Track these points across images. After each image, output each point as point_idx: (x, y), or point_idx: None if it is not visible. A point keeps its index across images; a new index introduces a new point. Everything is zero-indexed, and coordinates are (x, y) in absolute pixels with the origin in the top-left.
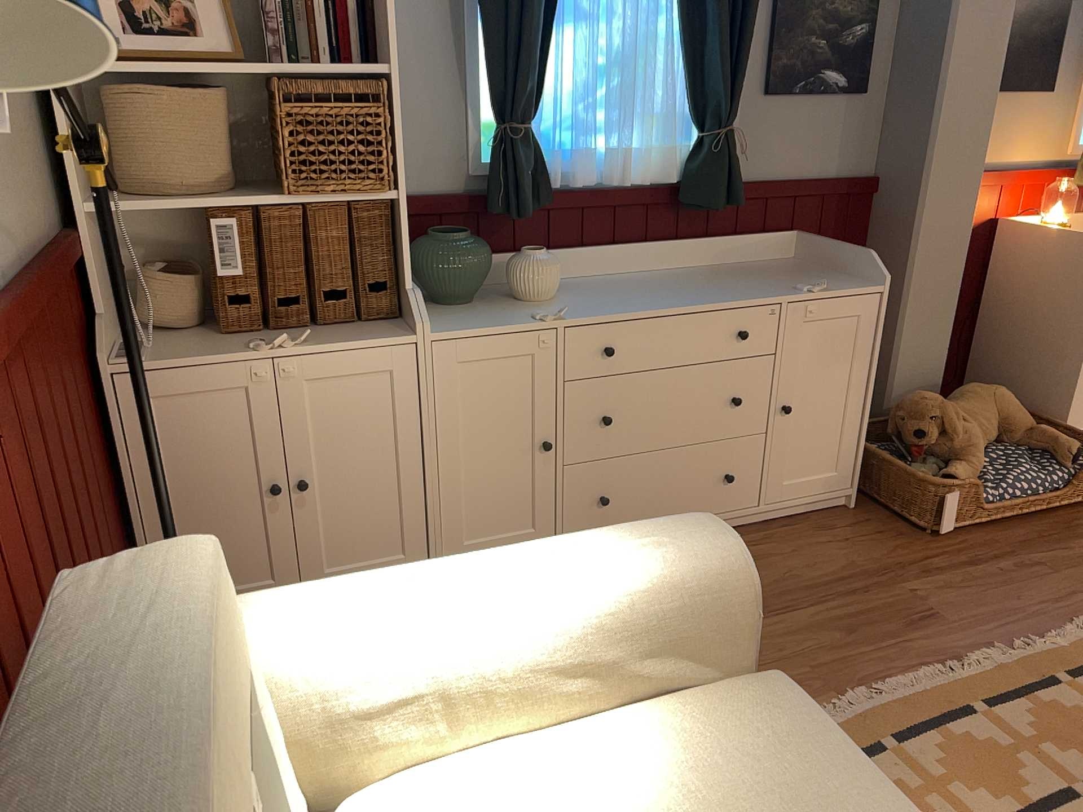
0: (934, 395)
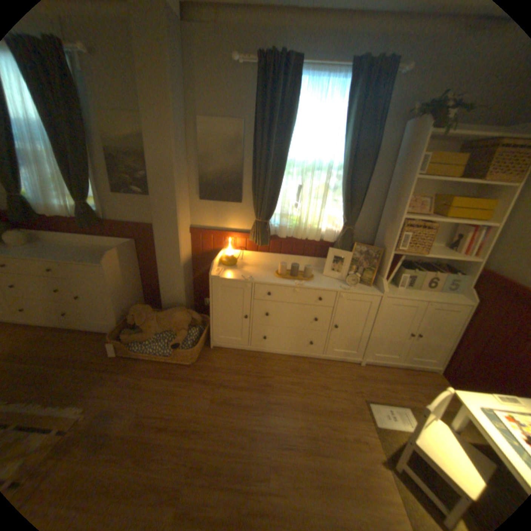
0: (143, 308)
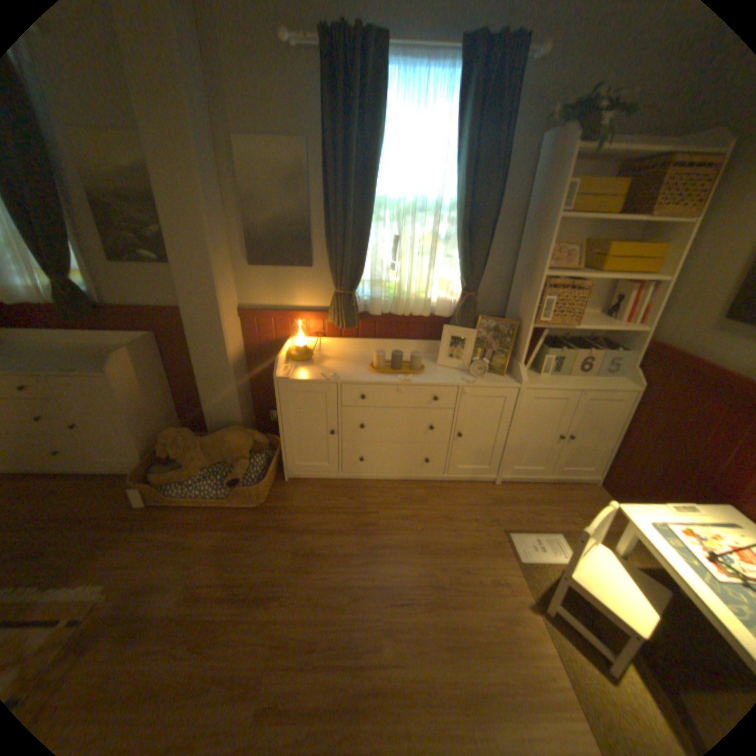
0: (179, 432)
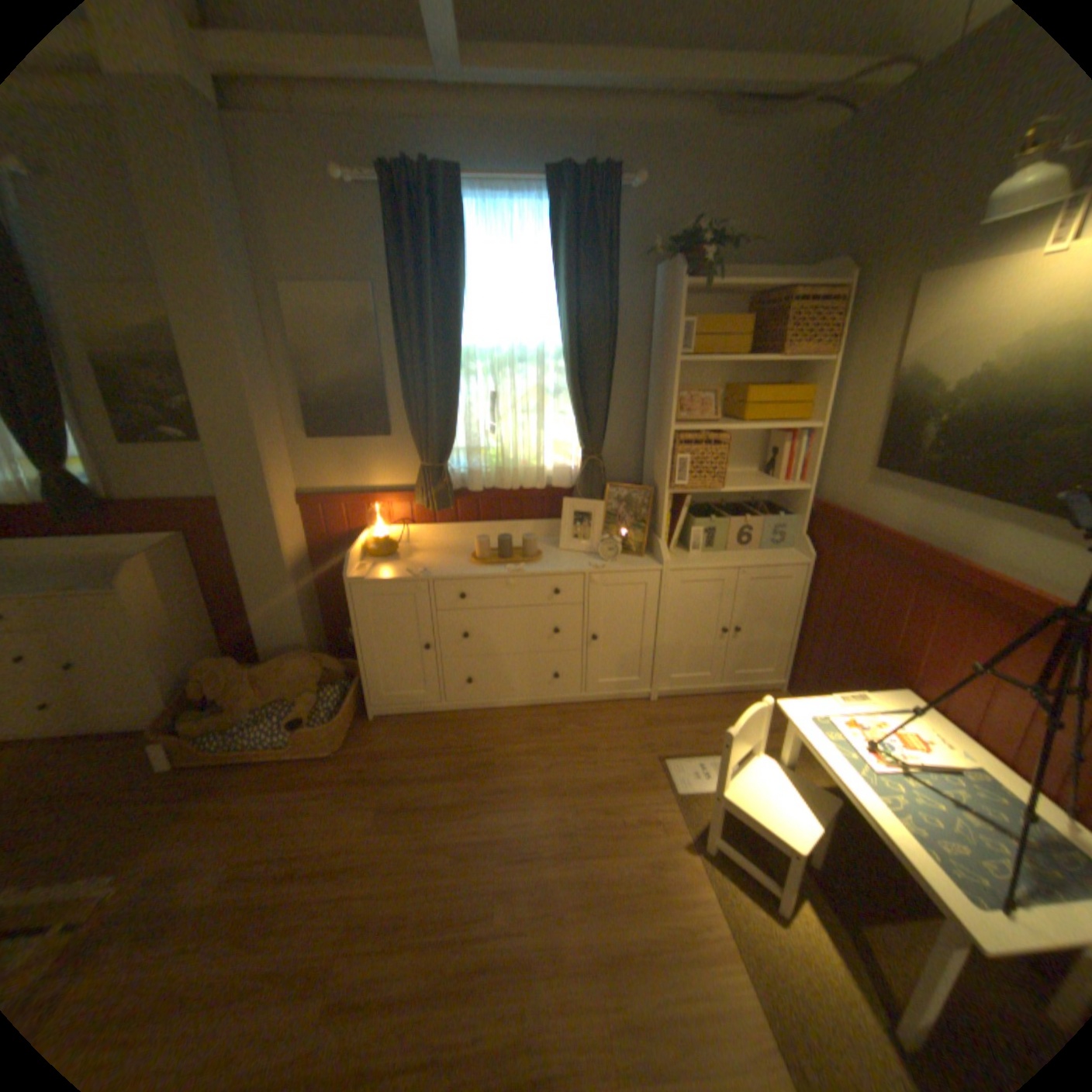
0: (218, 664)
